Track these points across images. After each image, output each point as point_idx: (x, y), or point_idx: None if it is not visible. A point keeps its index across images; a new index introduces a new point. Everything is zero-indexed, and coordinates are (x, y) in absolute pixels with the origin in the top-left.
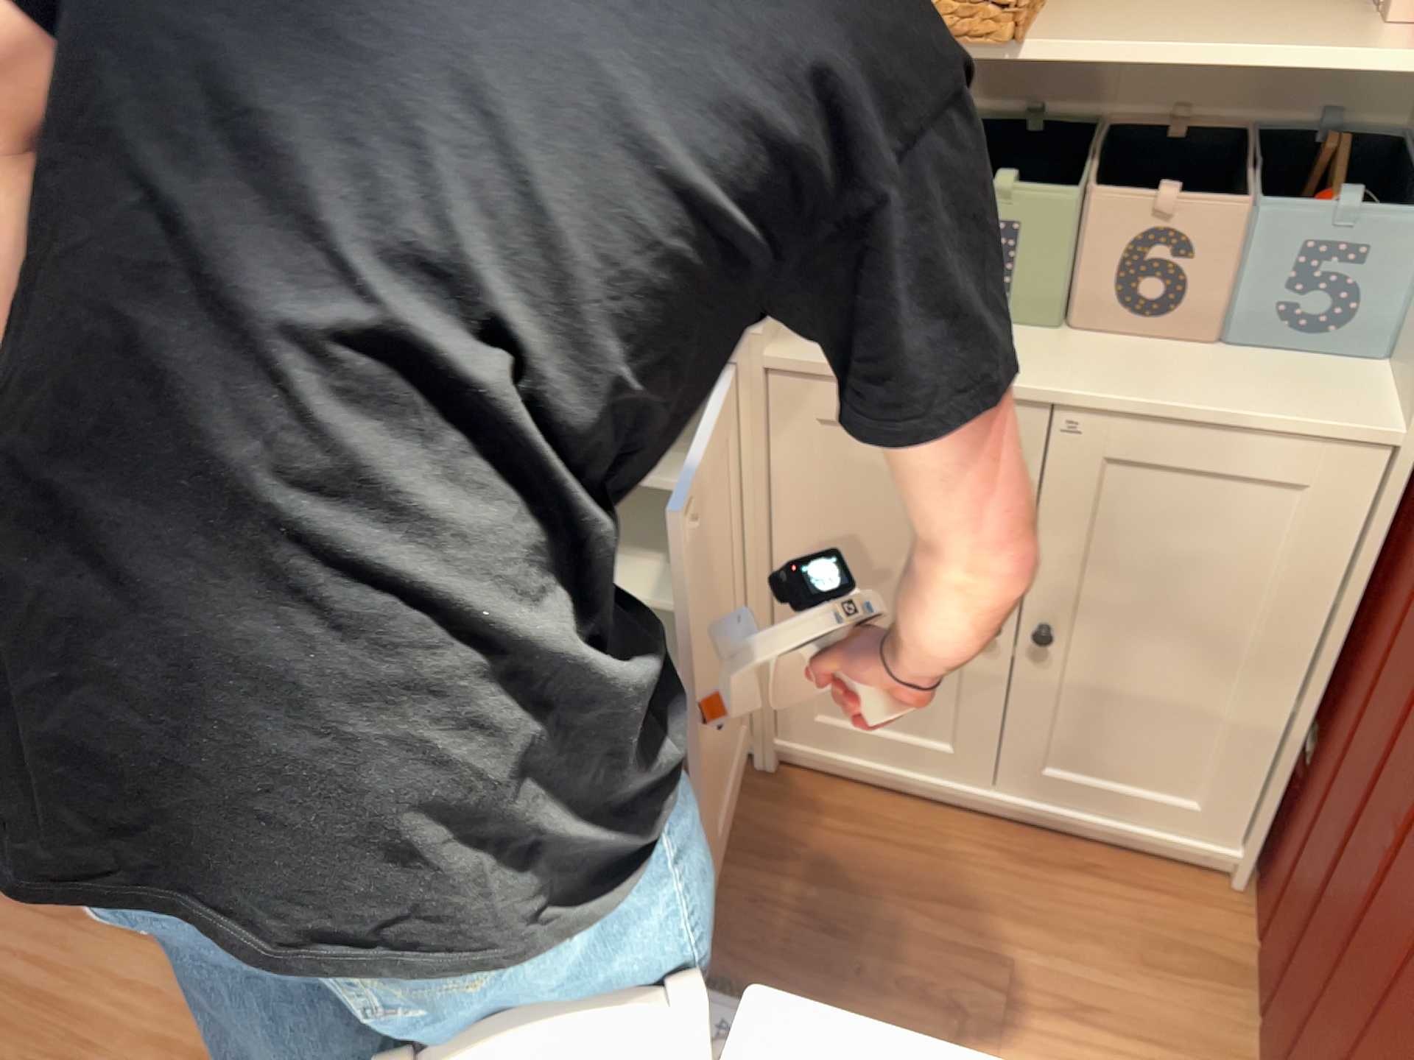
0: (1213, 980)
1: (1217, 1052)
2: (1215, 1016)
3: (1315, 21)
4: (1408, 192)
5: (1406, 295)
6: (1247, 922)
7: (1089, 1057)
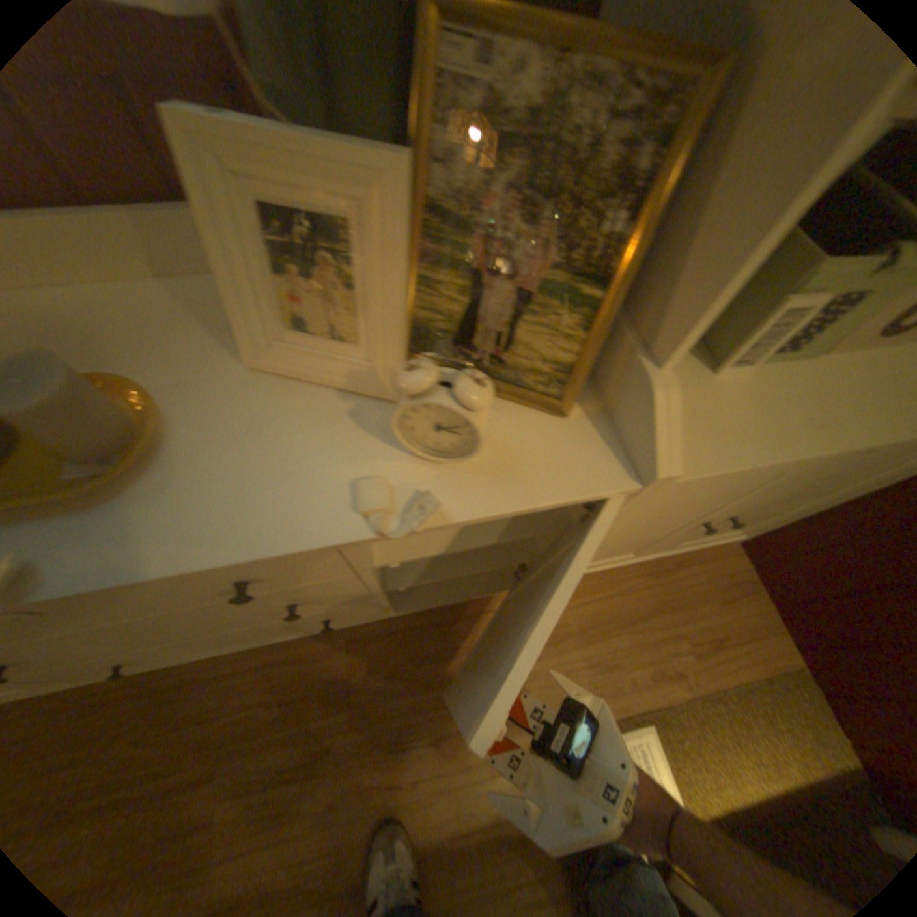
0: (755, 600)
1: (775, 636)
2: (765, 618)
3: None
4: None
5: None
6: (750, 563)
7: (741, 671)
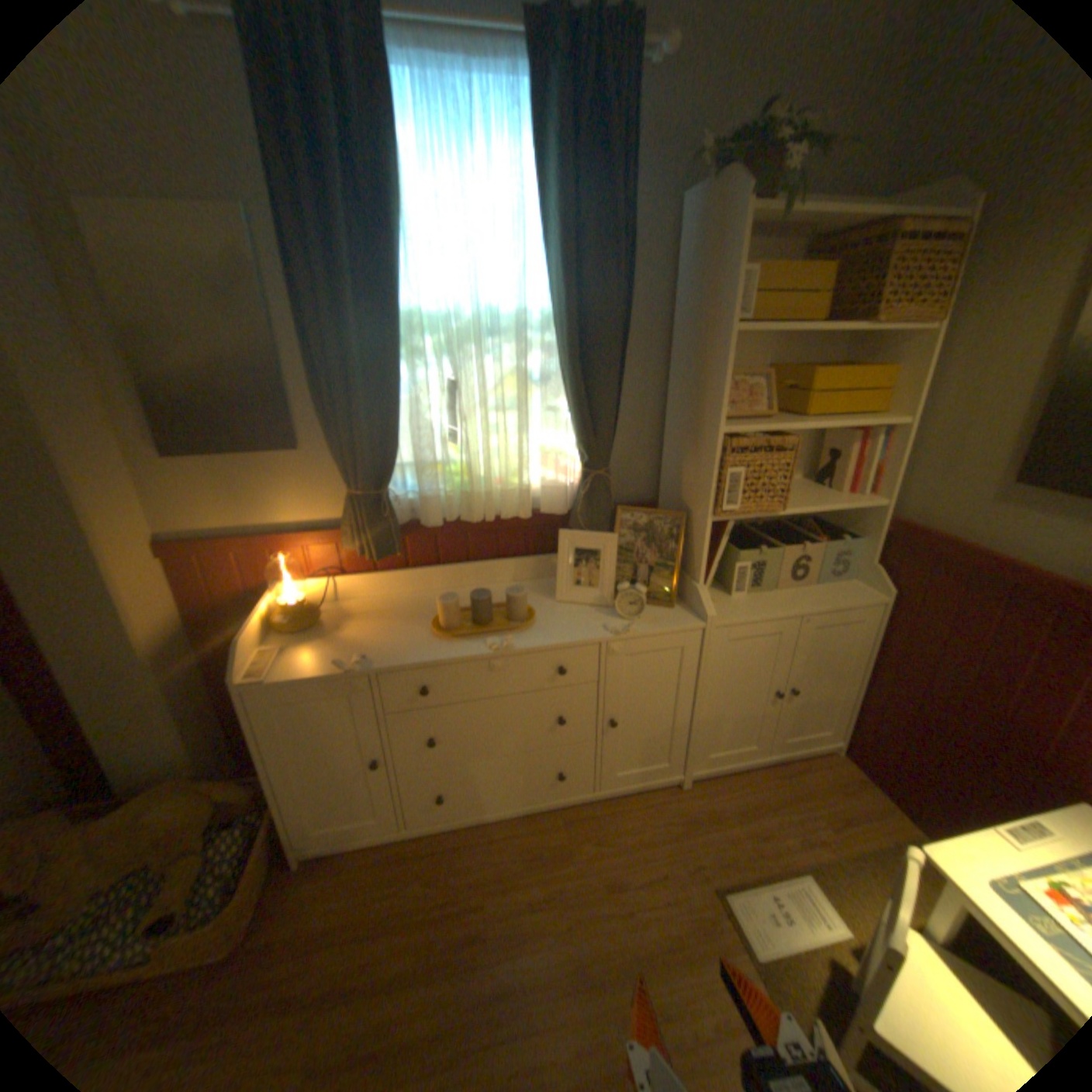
0: (869, 793)
1: (893, 817)
2: (881, 805)
3: (816, 490)
4: (842, 531)
5: (864, 560)
6: (857, 769)
7: (871, 840)
